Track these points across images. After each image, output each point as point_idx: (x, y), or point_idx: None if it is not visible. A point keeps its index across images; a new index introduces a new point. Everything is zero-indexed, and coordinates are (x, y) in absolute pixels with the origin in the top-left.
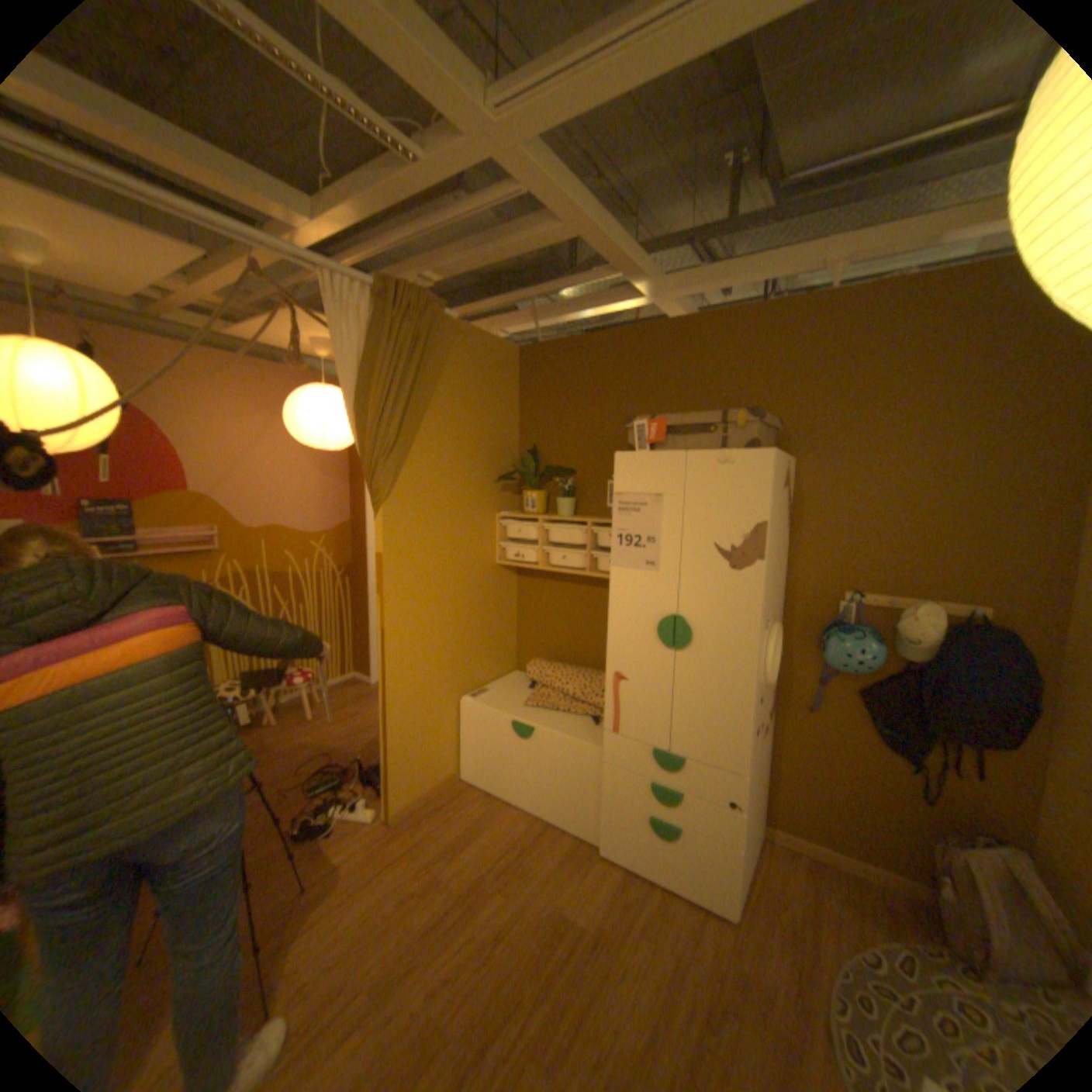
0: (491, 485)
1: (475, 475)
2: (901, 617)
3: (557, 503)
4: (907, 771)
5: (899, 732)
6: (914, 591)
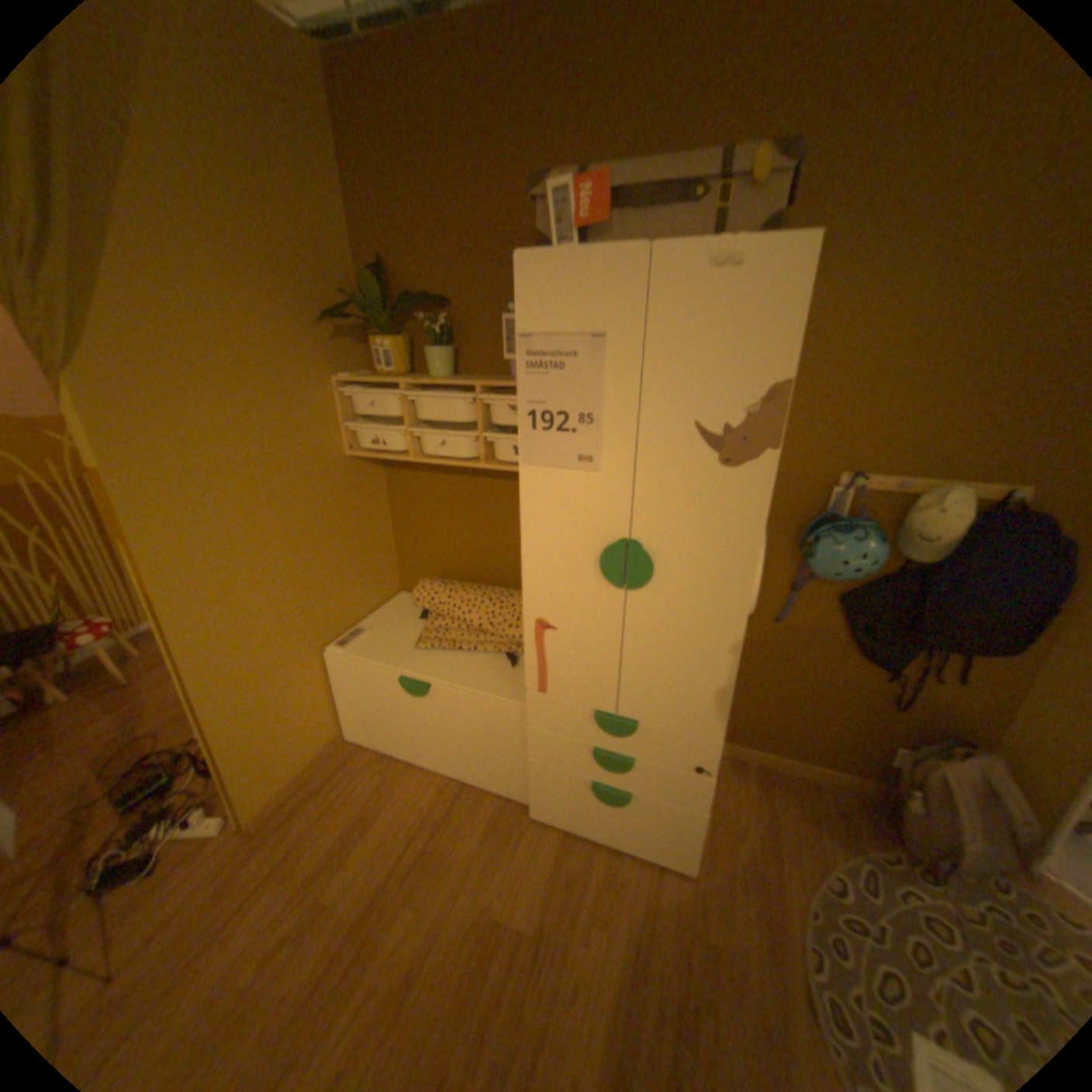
0: (313, 326)
1: (275, 309)
2: (914, 505)
3: (427, 355)
4: (880, 678)
5: (880, 639)
6: (934, 468)
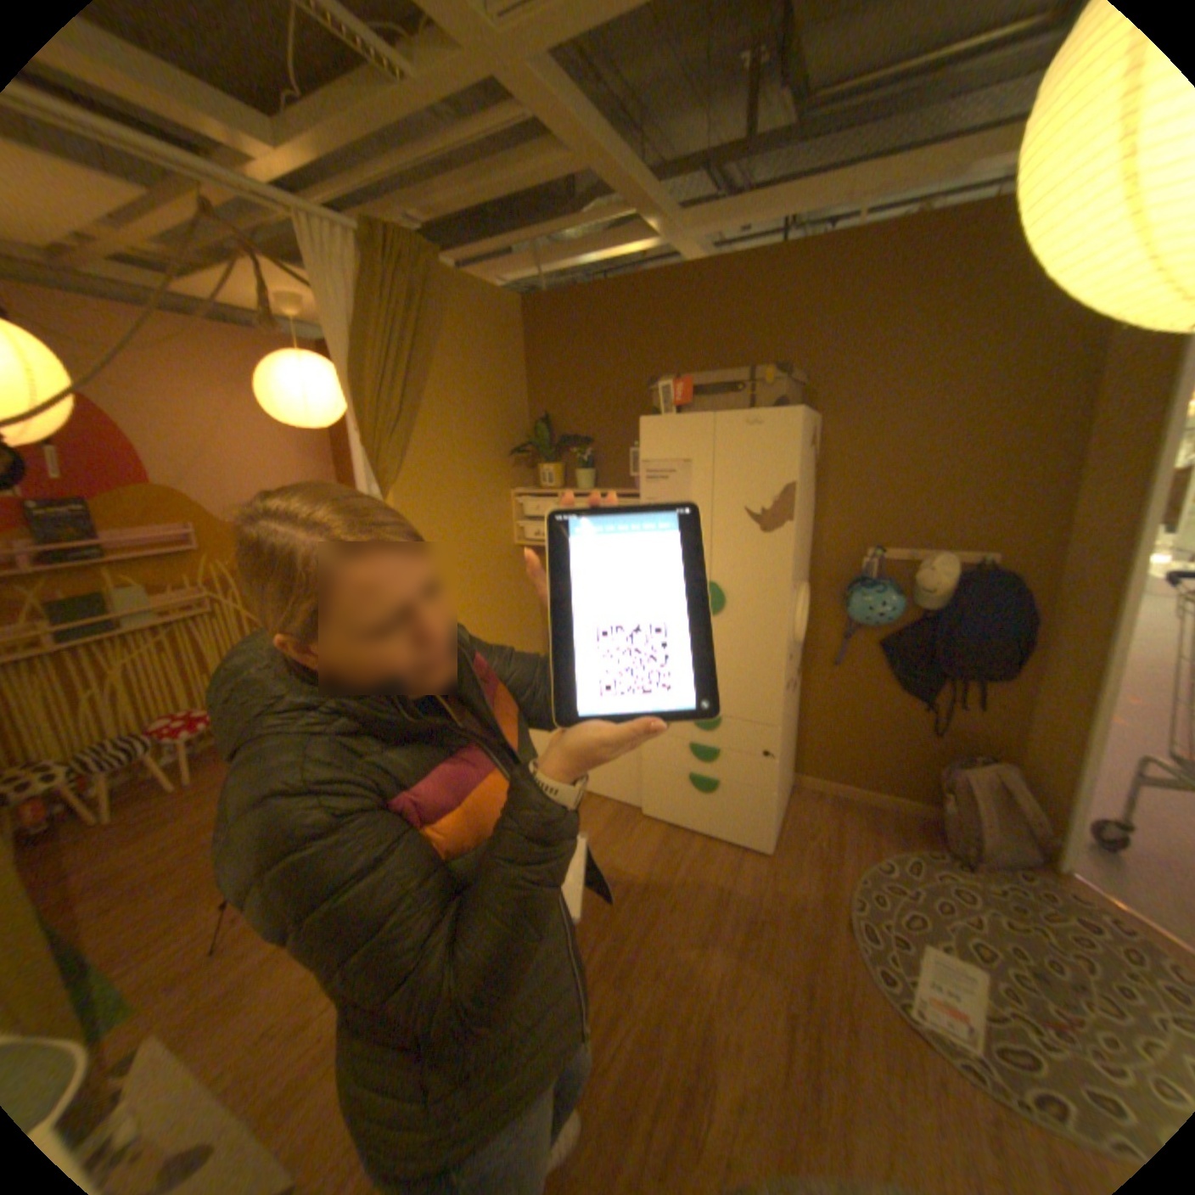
0: (504, 459)
1: (485, 449)
2: (918, 569)
3: (577, 476)
4: (920, 710)
5: (914, 676)
6: (931, 543)
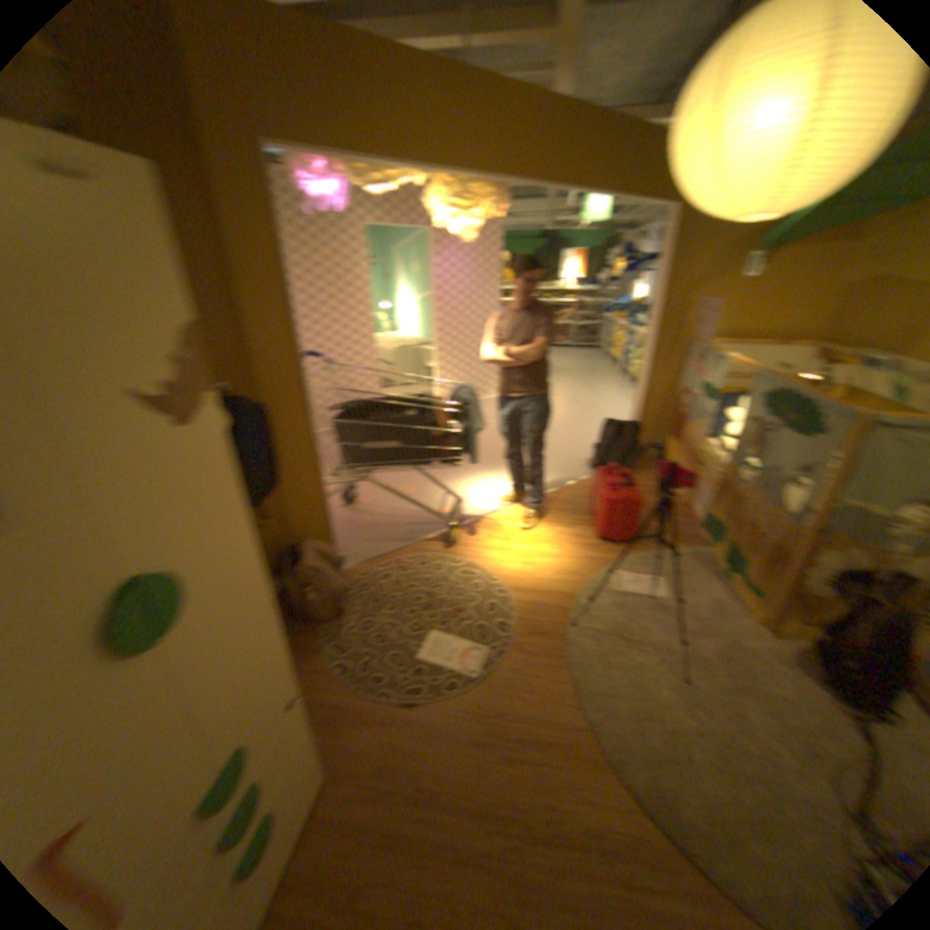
0: None
1: None
2: None
3: None
4: None
5: None
6: None
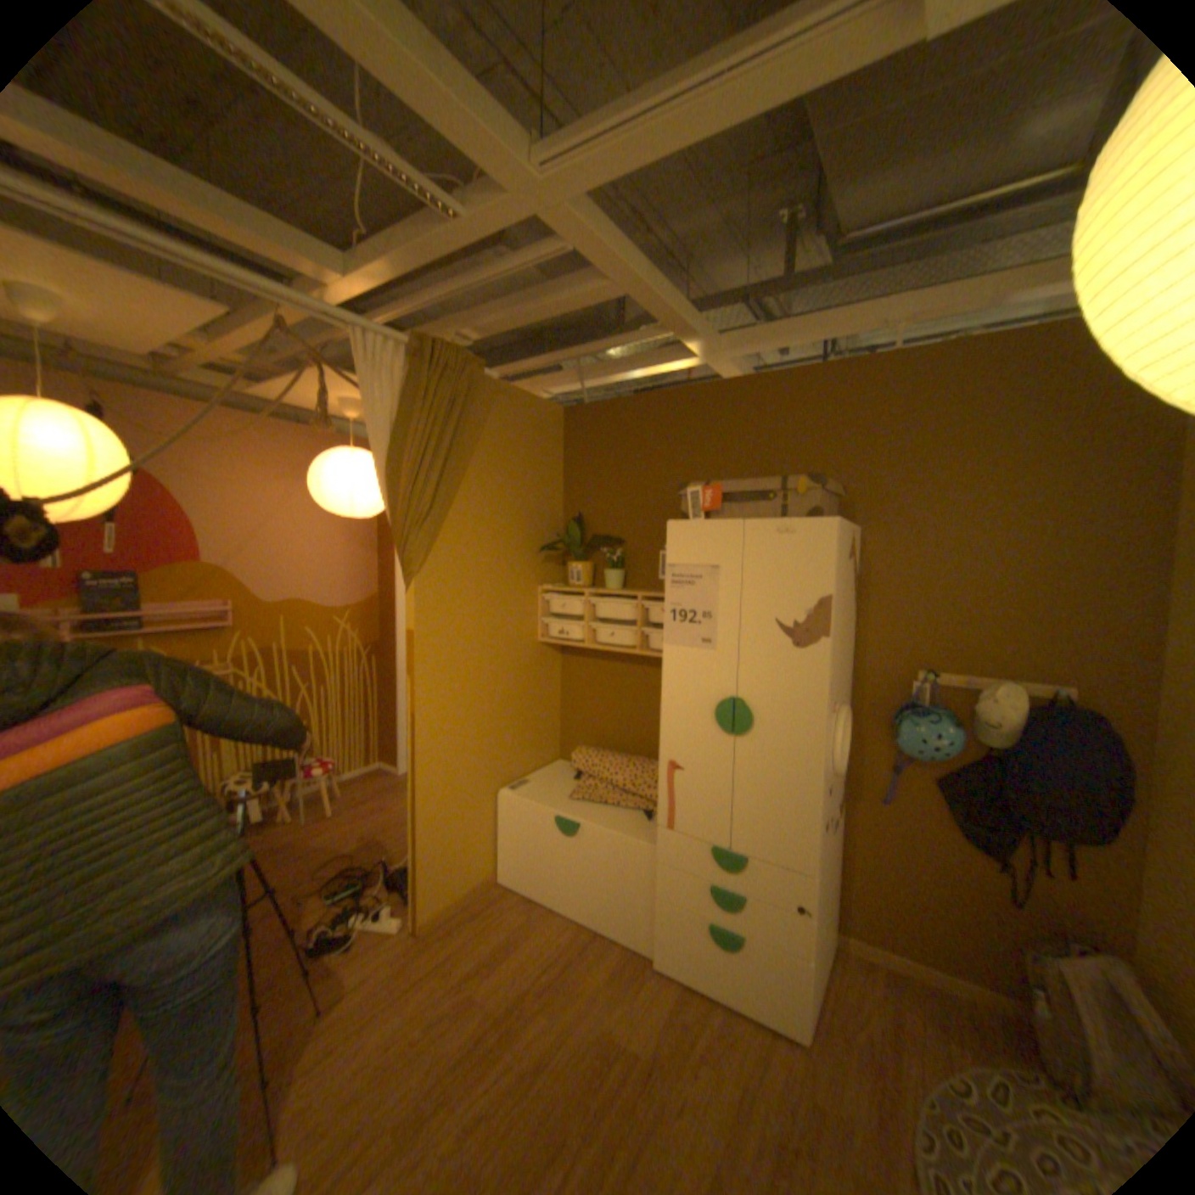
0: (533, 555)
1: (515, 545)
2: (979, 699)
3: (605, 575)
4: (991, 870)
5: (981, 826)
6: (992, 670)
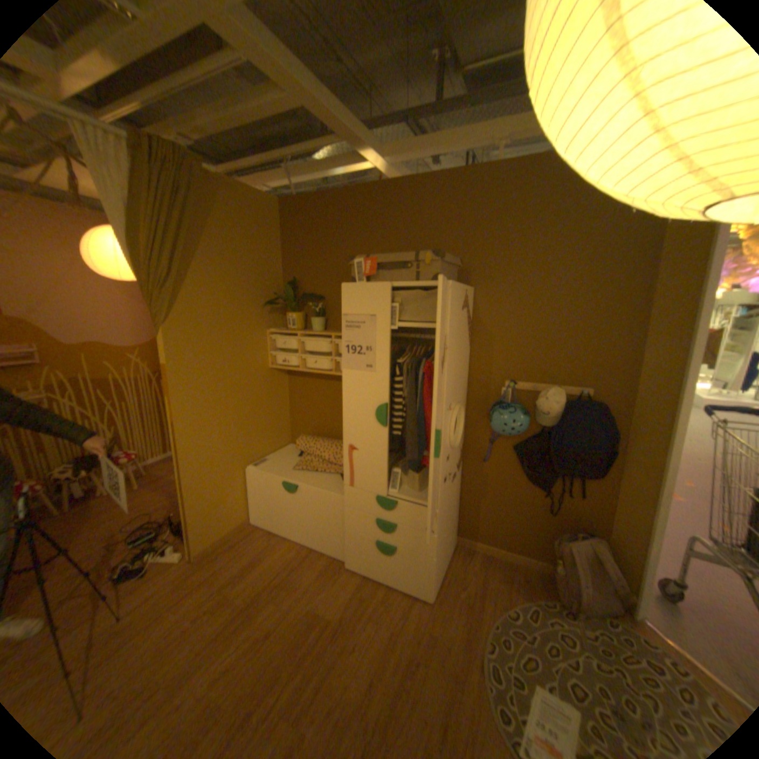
0: (261, 308)
1: (246, 301)
2: (538, 397)
3: (312, 322)
4: (541, 496)
5: (536, 471)
6: (547, 379)
